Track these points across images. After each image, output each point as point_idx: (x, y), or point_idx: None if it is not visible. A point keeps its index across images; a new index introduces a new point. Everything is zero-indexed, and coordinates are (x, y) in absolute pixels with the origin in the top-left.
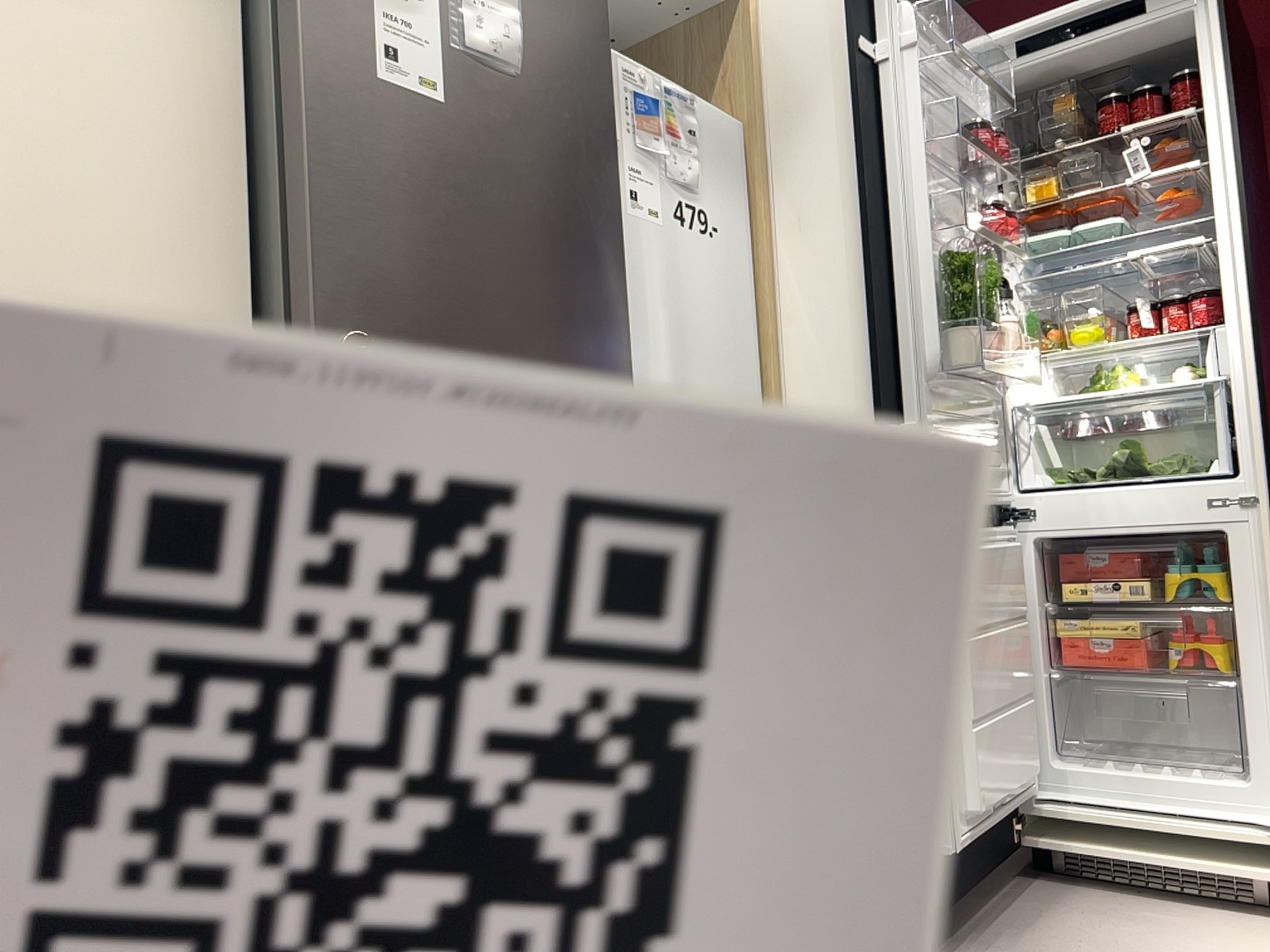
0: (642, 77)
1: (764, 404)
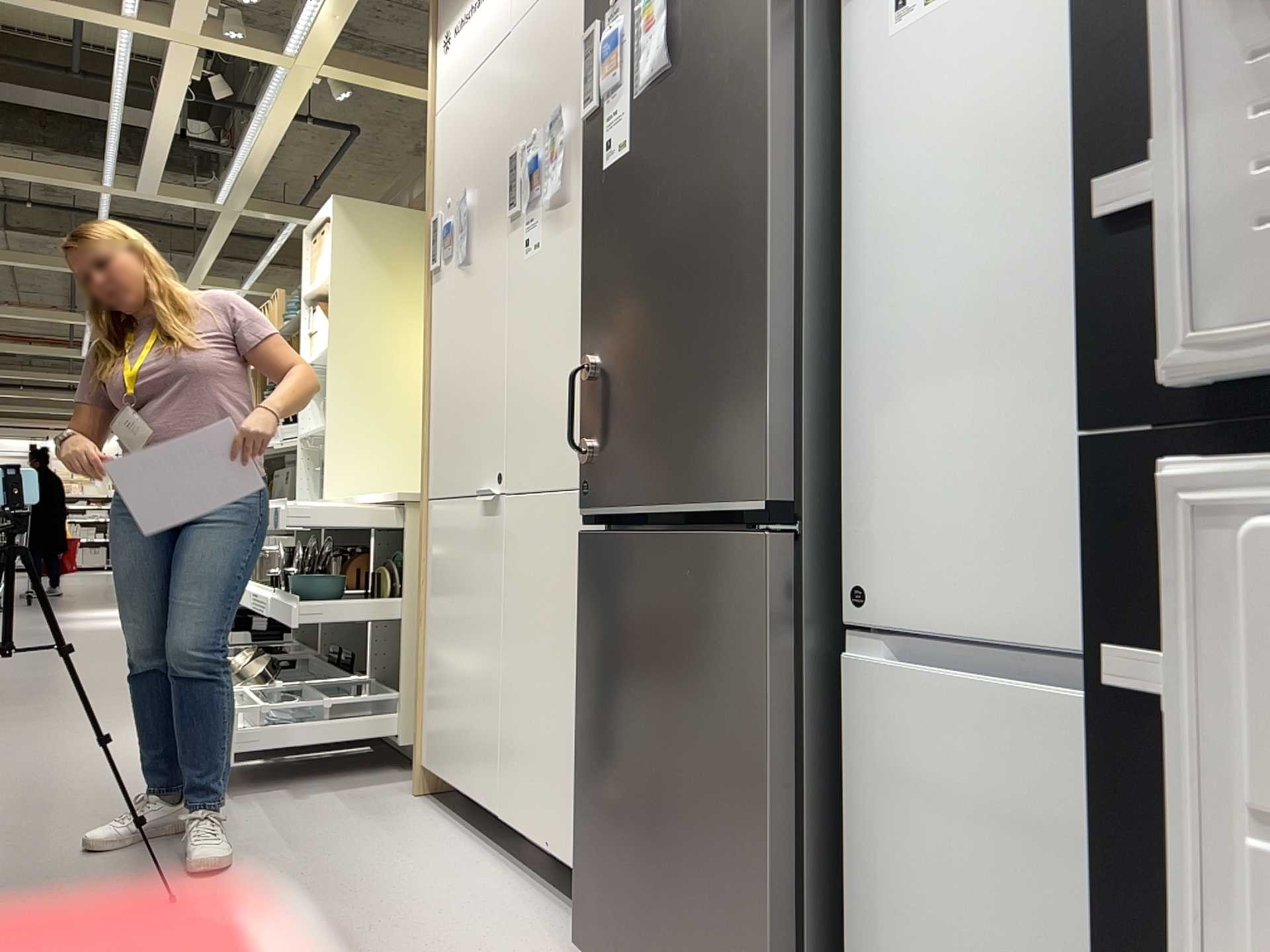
0: None
1: None
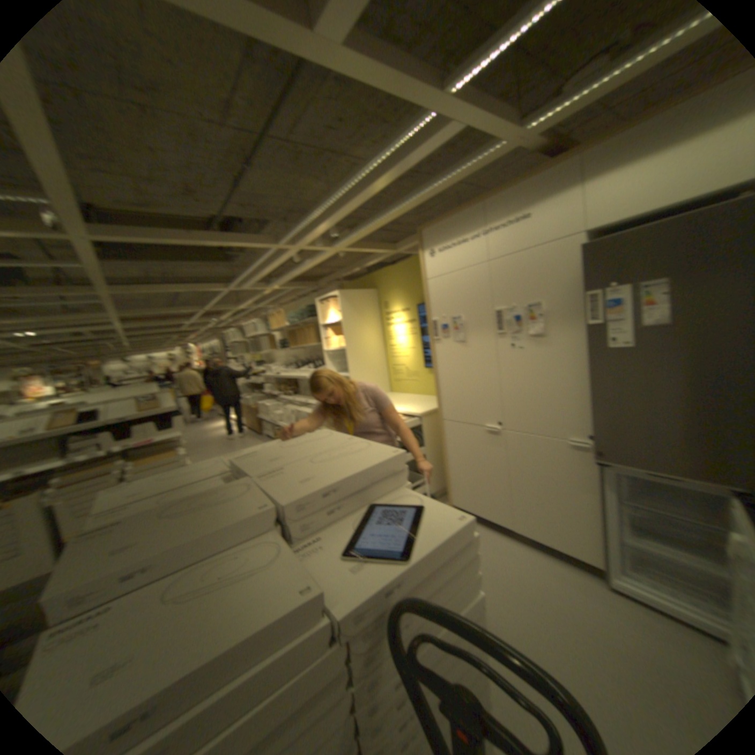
0: None
1: None
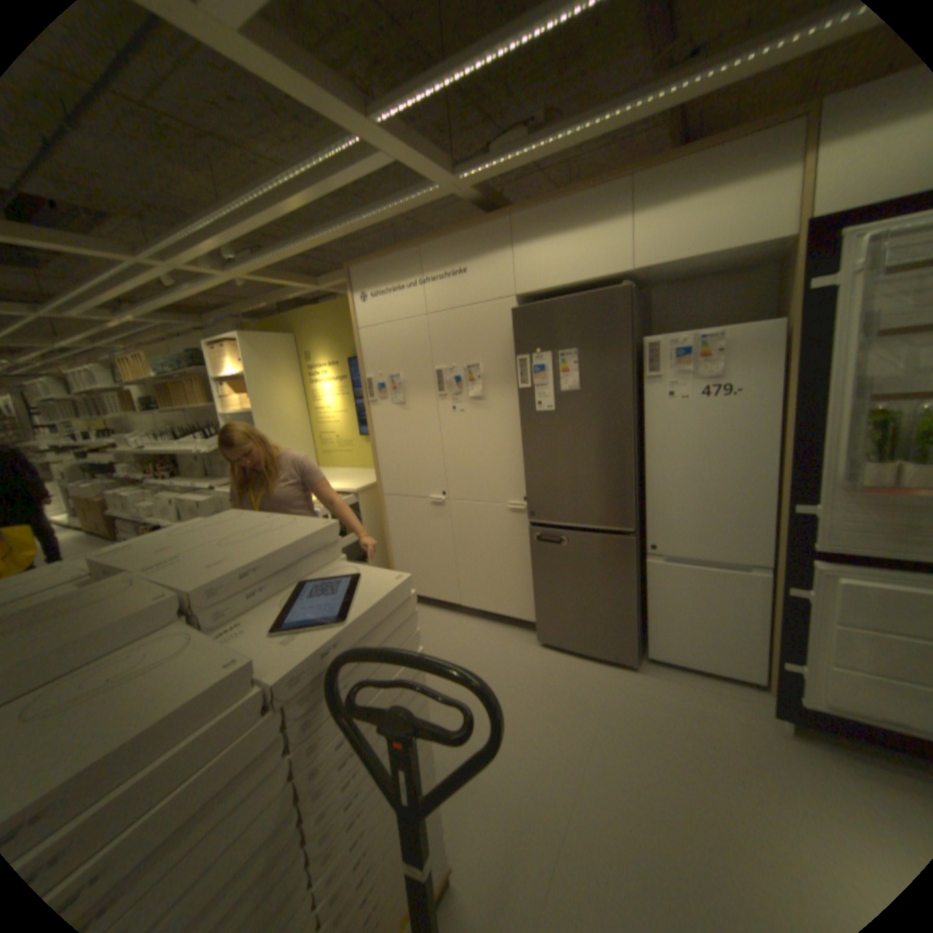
0: (683, 339)
1: (784, 468)
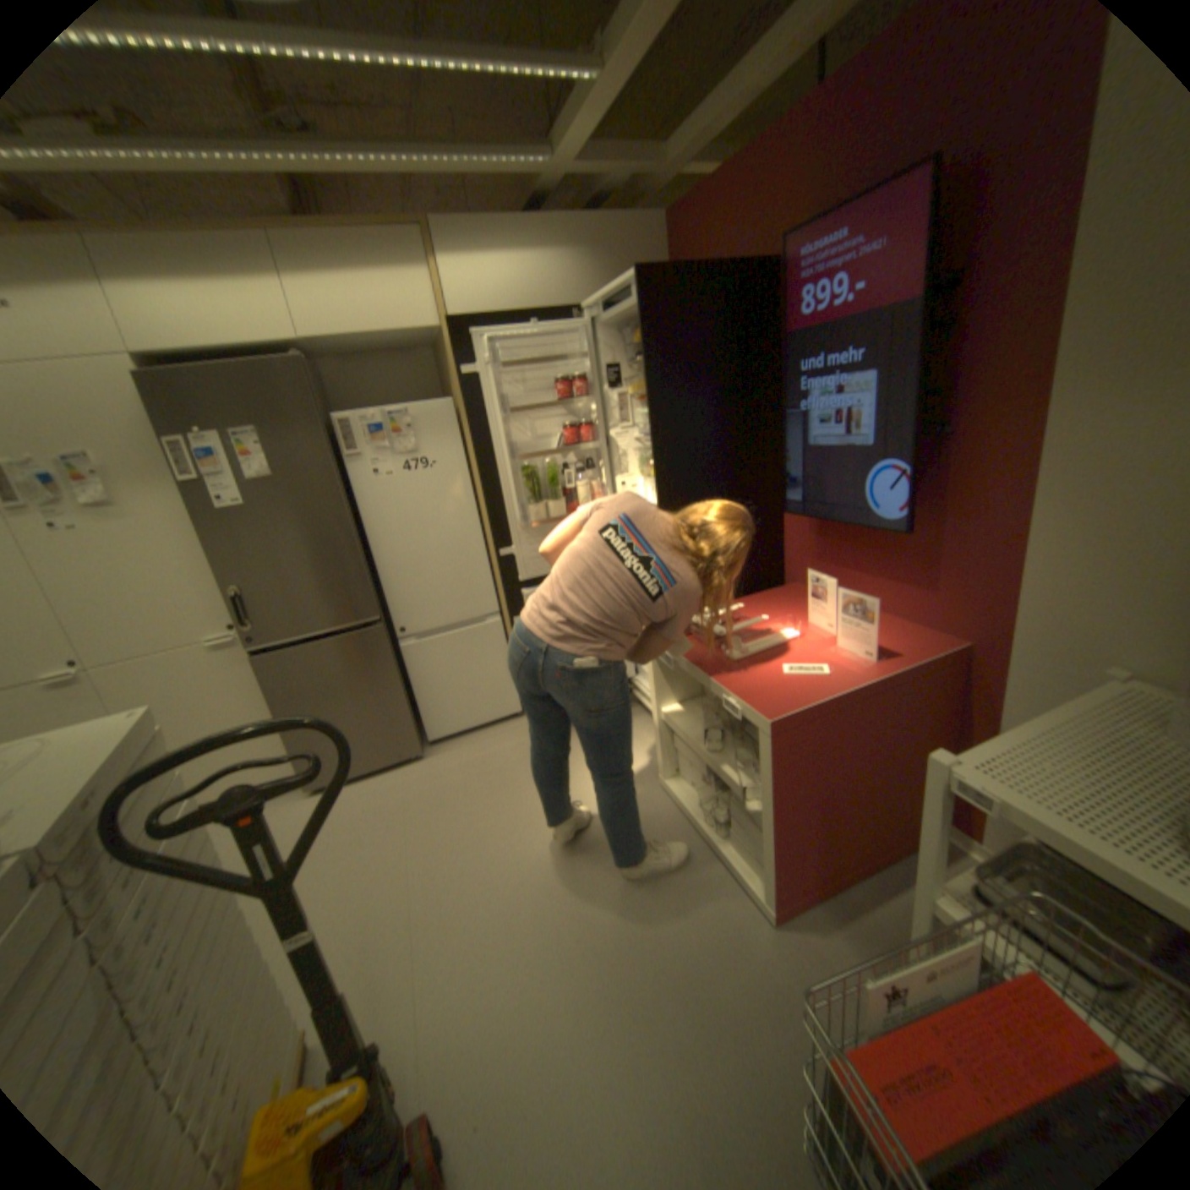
0: (372, 416)
1: (484, 526)
